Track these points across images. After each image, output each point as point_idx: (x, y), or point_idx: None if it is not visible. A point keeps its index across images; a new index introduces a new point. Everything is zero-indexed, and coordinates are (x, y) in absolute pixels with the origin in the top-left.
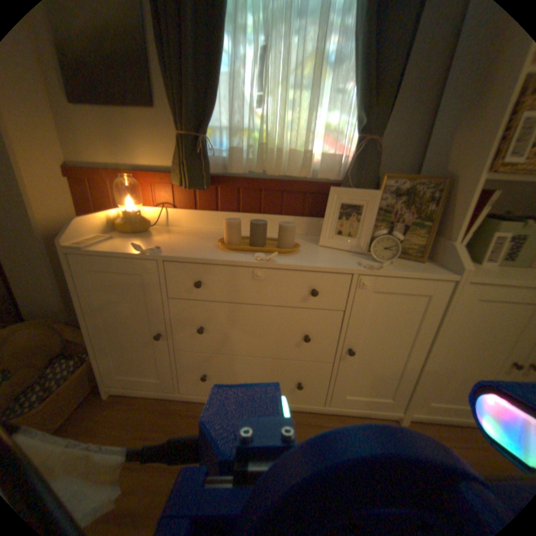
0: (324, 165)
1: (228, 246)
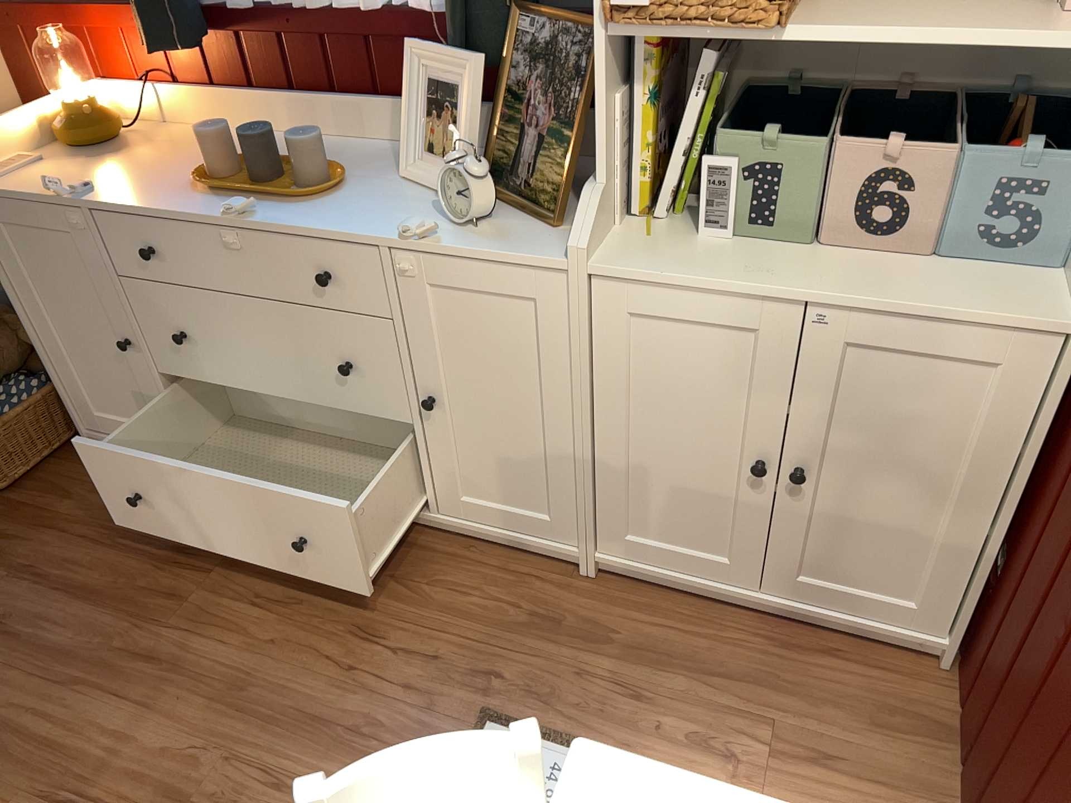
0: None
1: (207, 188)
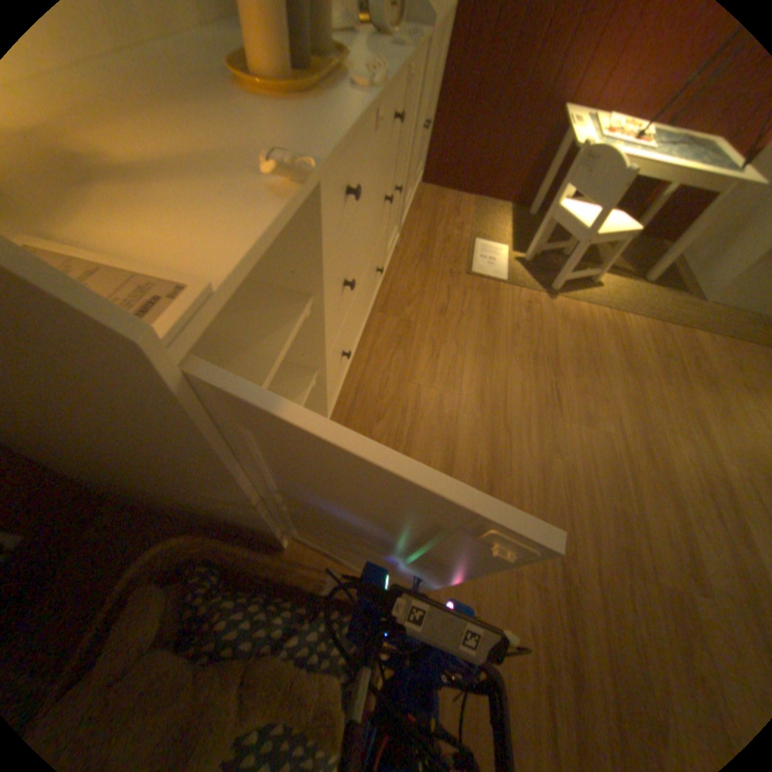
0: None
1: (309, 81)
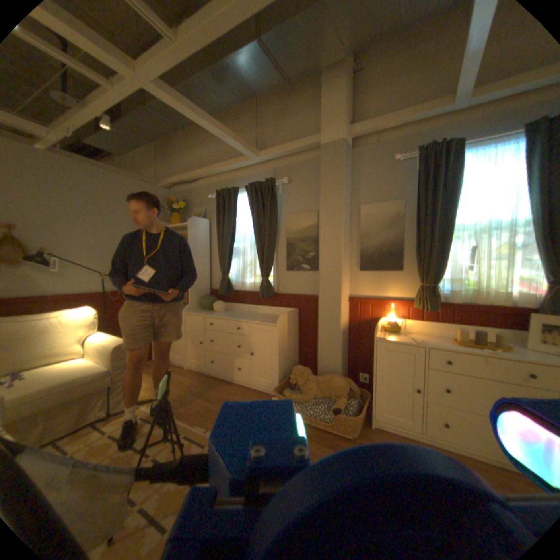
0: (521, 298)
1: (463, 344)
